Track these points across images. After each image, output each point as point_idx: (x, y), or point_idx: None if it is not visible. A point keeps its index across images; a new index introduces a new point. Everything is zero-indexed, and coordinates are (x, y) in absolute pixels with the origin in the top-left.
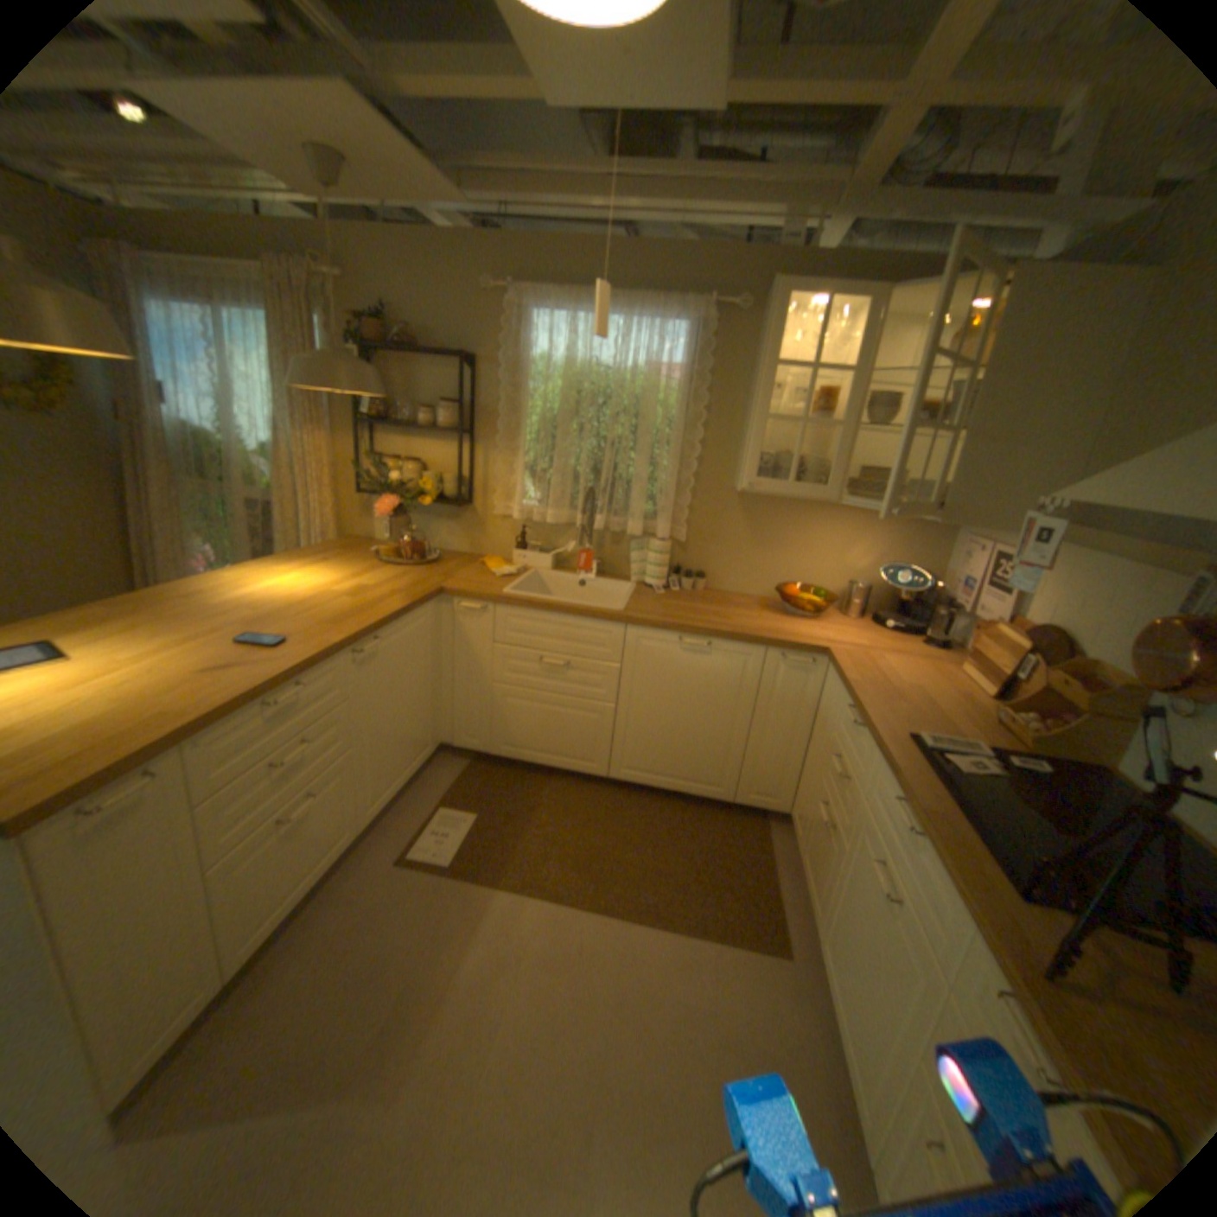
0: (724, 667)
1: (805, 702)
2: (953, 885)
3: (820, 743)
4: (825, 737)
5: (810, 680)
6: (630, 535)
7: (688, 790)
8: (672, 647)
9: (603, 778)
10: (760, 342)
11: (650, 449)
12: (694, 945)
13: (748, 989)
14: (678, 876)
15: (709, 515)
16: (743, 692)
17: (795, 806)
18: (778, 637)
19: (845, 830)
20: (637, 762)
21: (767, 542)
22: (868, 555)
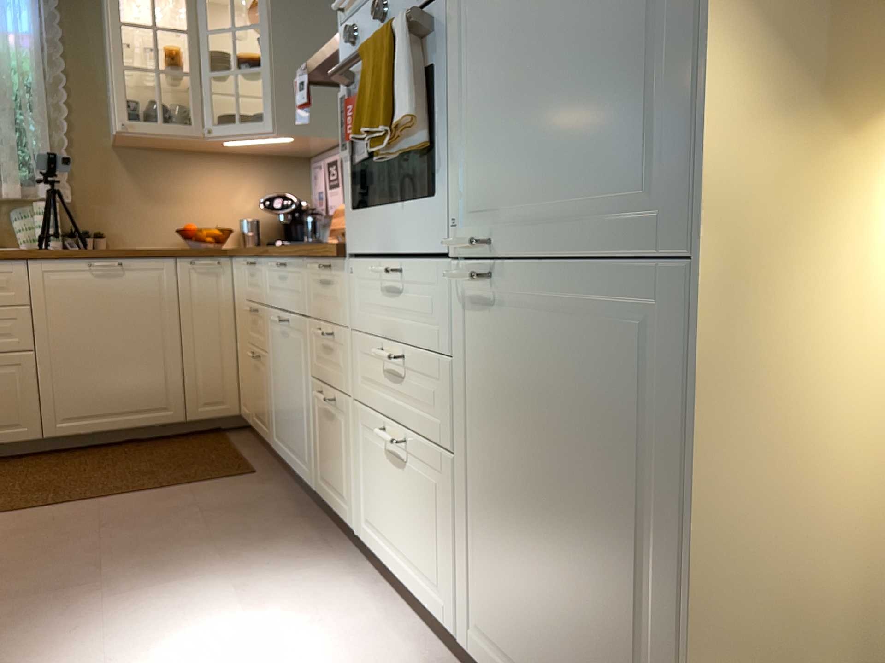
0: (140, 283)
1: (221, 301)
2: (296, 265)
3: (241, 323)
4: (242, 313)
5: (220, 280)
6: (9, 196)
7: (137, 421)
8: (84, 274)
9: (37, 440)
10: (103, 16)
11: (13, 110)
12: (168, 490)
13: (221, 491)
14: (143, 470)
15: (93, 175)
16: (165, 304)
17: (240, 401)
18: (183, 248)
19: (263, 345)
20: (73, 408)
21: (158, 196)
22: (249, 197)
